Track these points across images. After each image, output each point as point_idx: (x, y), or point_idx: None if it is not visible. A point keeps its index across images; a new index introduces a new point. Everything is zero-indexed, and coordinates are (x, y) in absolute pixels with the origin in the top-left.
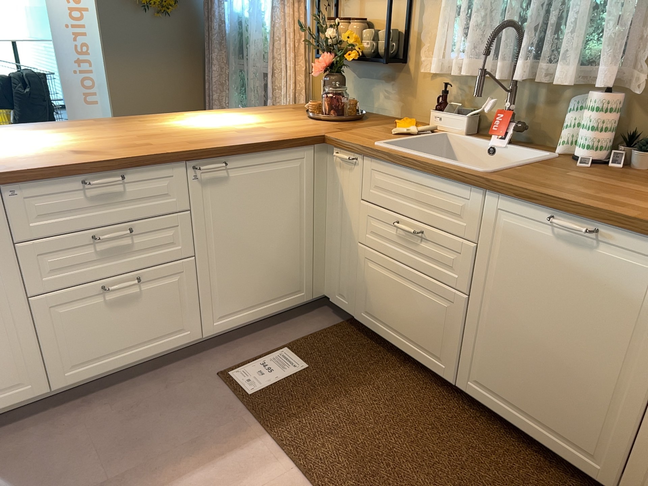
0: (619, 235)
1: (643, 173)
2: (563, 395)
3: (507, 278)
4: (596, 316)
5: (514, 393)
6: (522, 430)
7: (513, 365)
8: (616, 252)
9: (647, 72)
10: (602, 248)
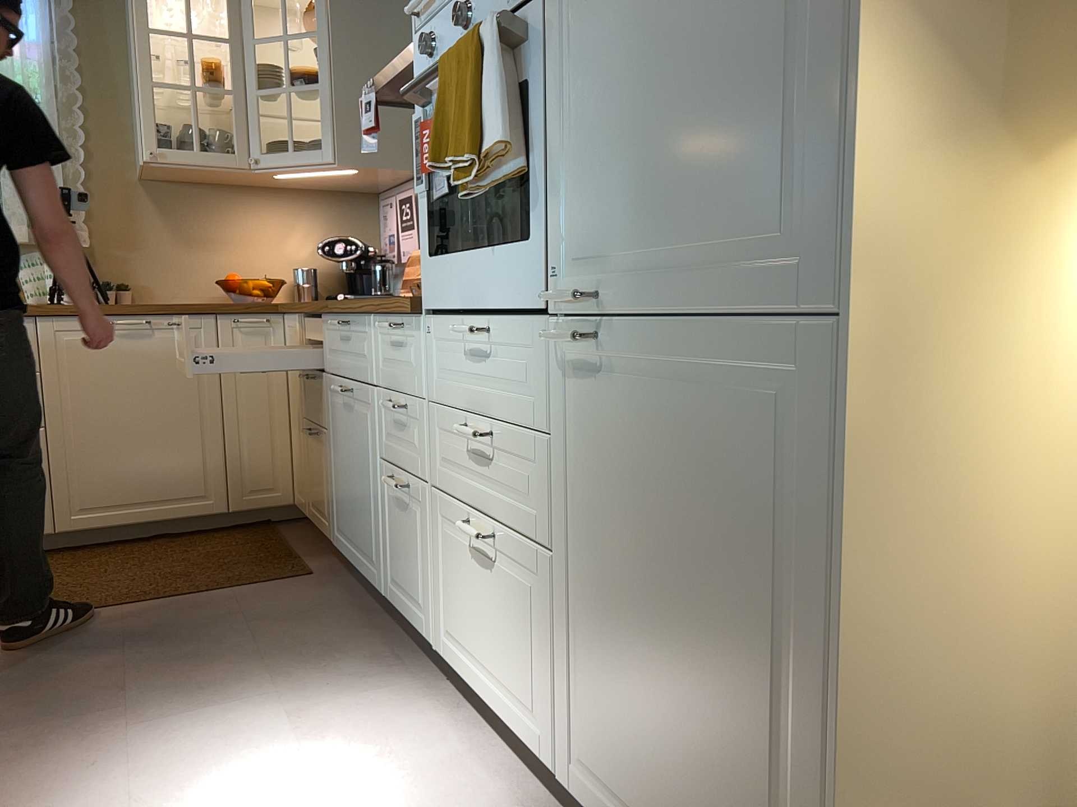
0: (165, 319)
1: (118, 305)
2: (166, 462)
3: (83, 389)
4: (169, 385)
5: (124, 492)
6: (142, 522)
7: (114, 467)
8: (167, 332)
9: (89, 229)
10: (157, 333)
